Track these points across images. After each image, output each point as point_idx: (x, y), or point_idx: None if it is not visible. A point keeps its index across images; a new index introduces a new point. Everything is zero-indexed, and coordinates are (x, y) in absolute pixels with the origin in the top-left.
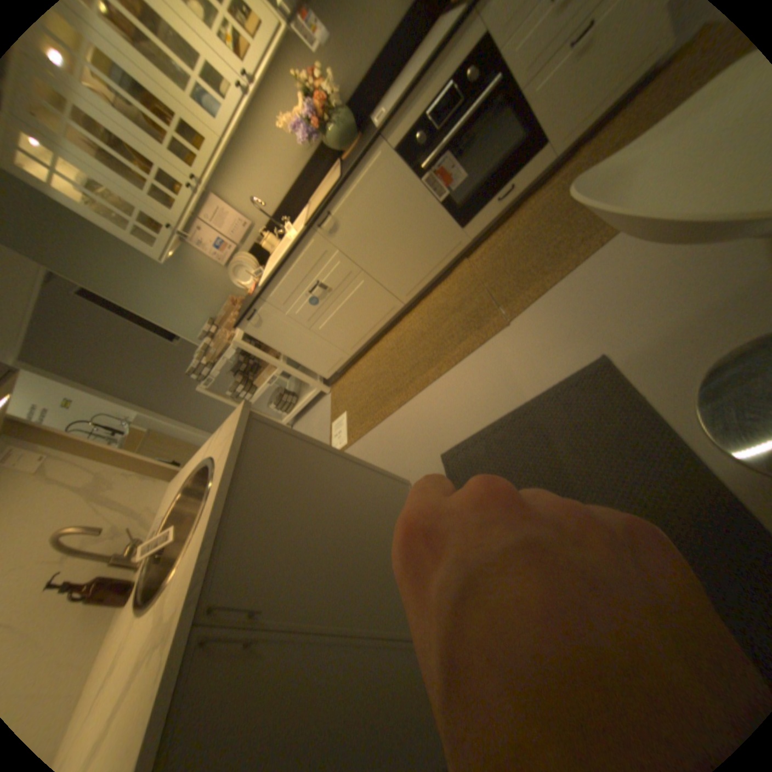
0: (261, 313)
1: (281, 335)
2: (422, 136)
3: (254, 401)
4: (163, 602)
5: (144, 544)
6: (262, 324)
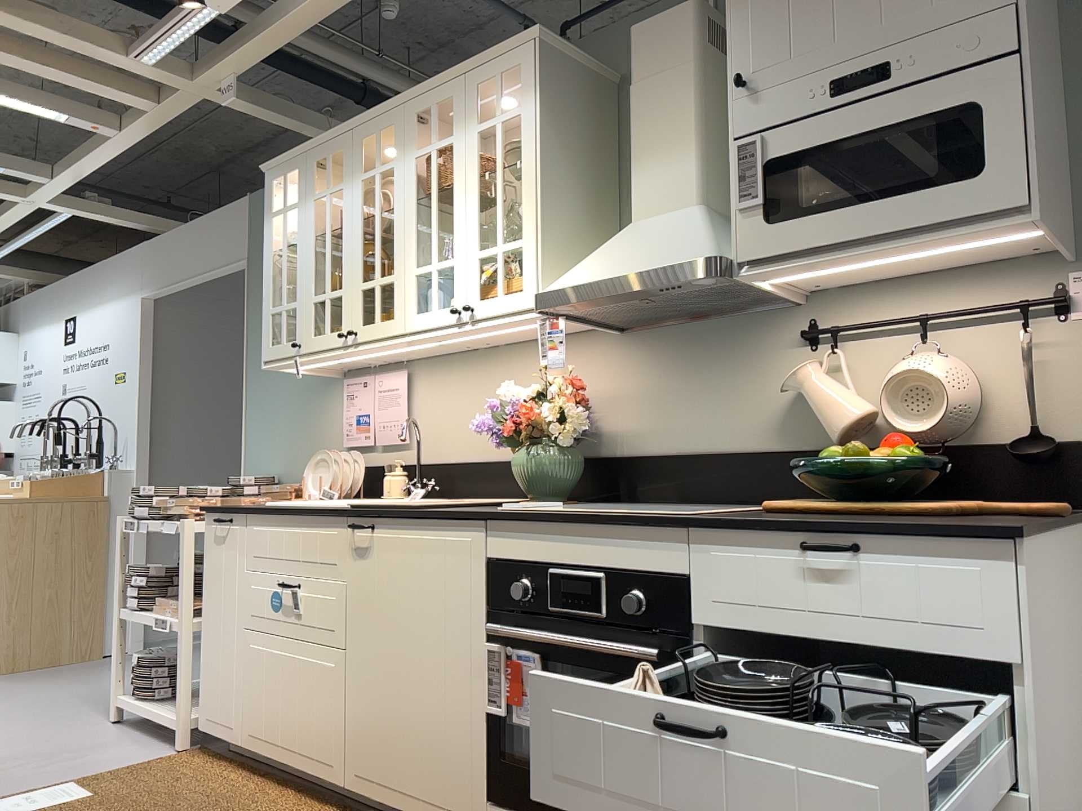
0: (230, 532)
1: (219, 587)
2: (517, 592)
3: (130, 618)
4: None
5: None
6: (220, 545)
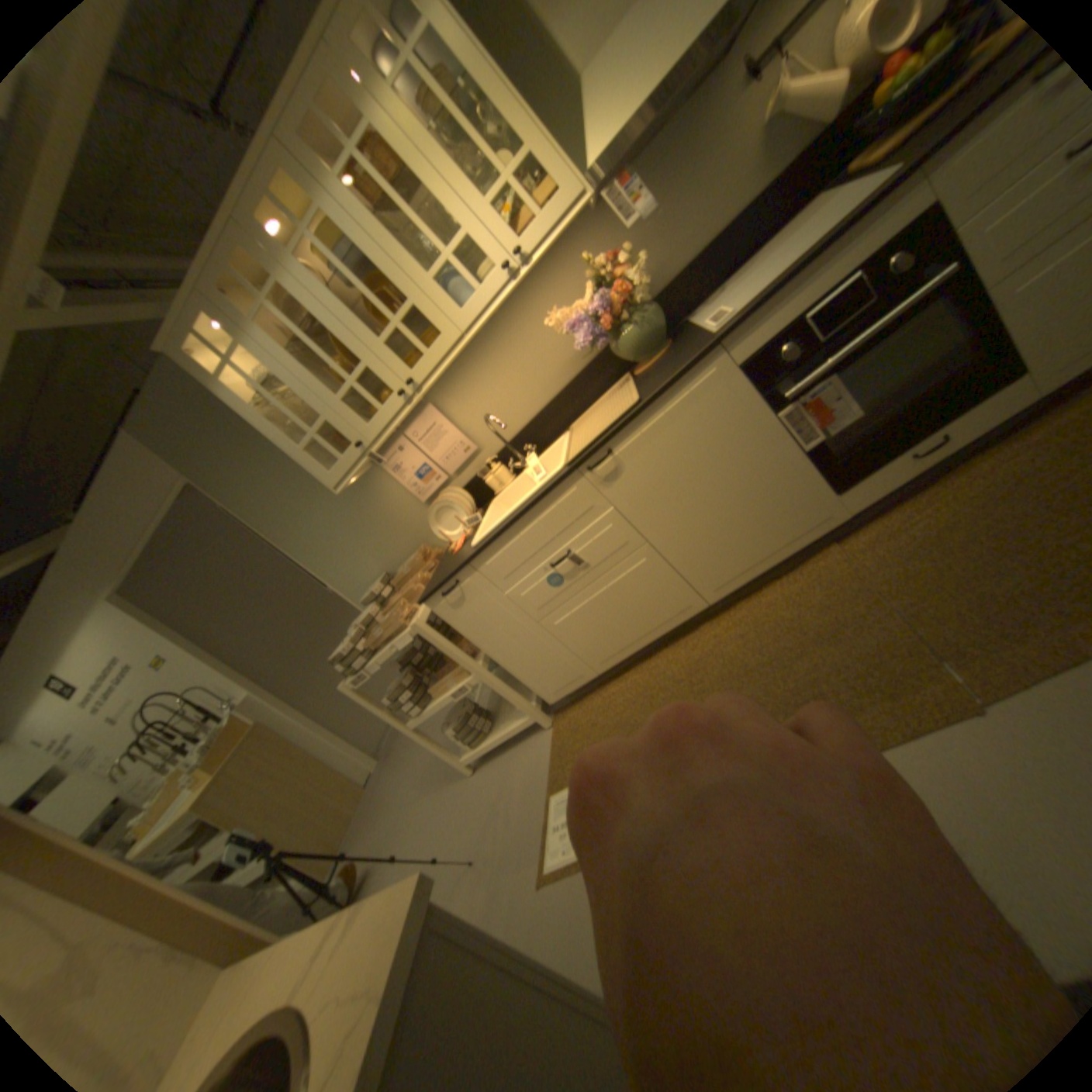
0: (466, 588)
1: (490, 625)
2: (796, 351)
3: (424, 721)
4: None
5: None
6: (465, 604)
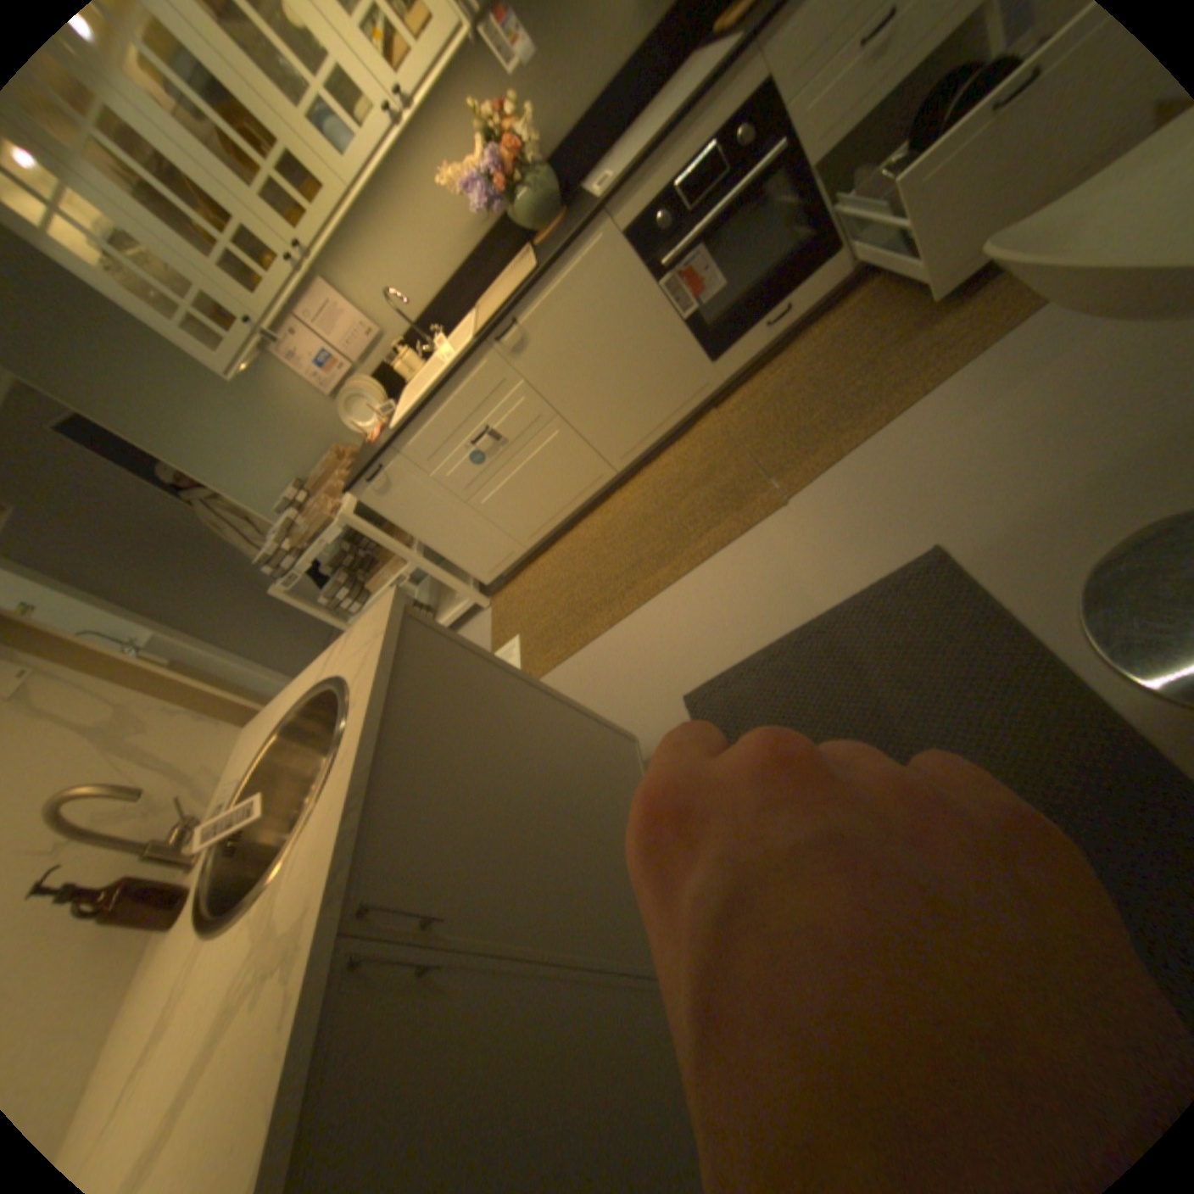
0: (390, 472)
1: (419, 510)
2: (667, 218)
3: None
4: (270, 907)
5: (203, 829)
6: (391, 490)
